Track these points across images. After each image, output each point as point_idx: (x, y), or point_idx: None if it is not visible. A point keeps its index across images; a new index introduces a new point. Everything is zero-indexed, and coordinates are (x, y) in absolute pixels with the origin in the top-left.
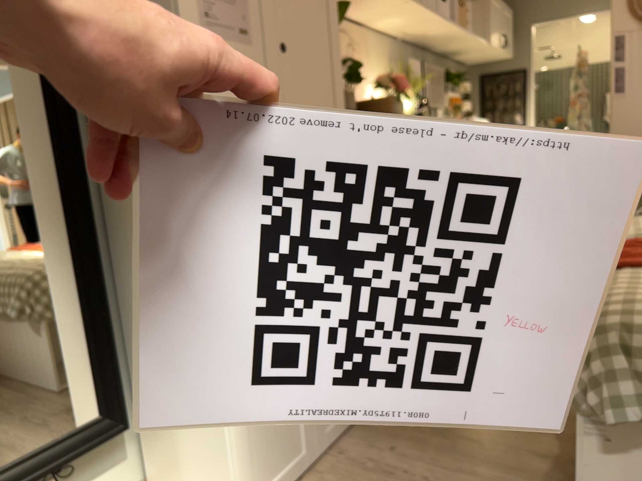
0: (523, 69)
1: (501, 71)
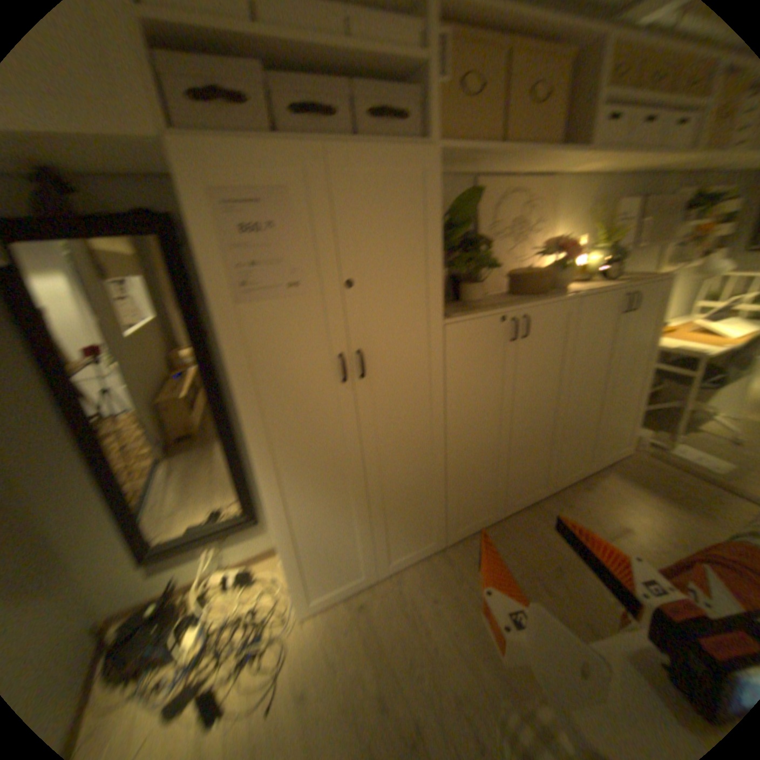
0: None
1: None
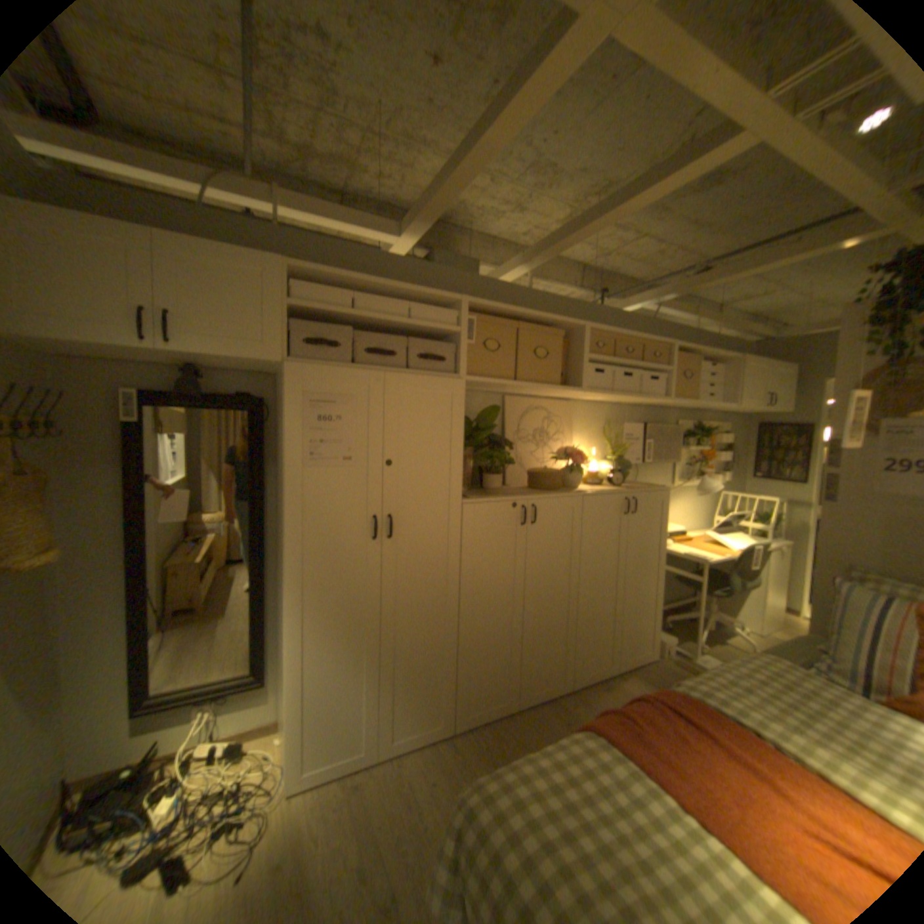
0: (812, 426)
1: (785, 425)
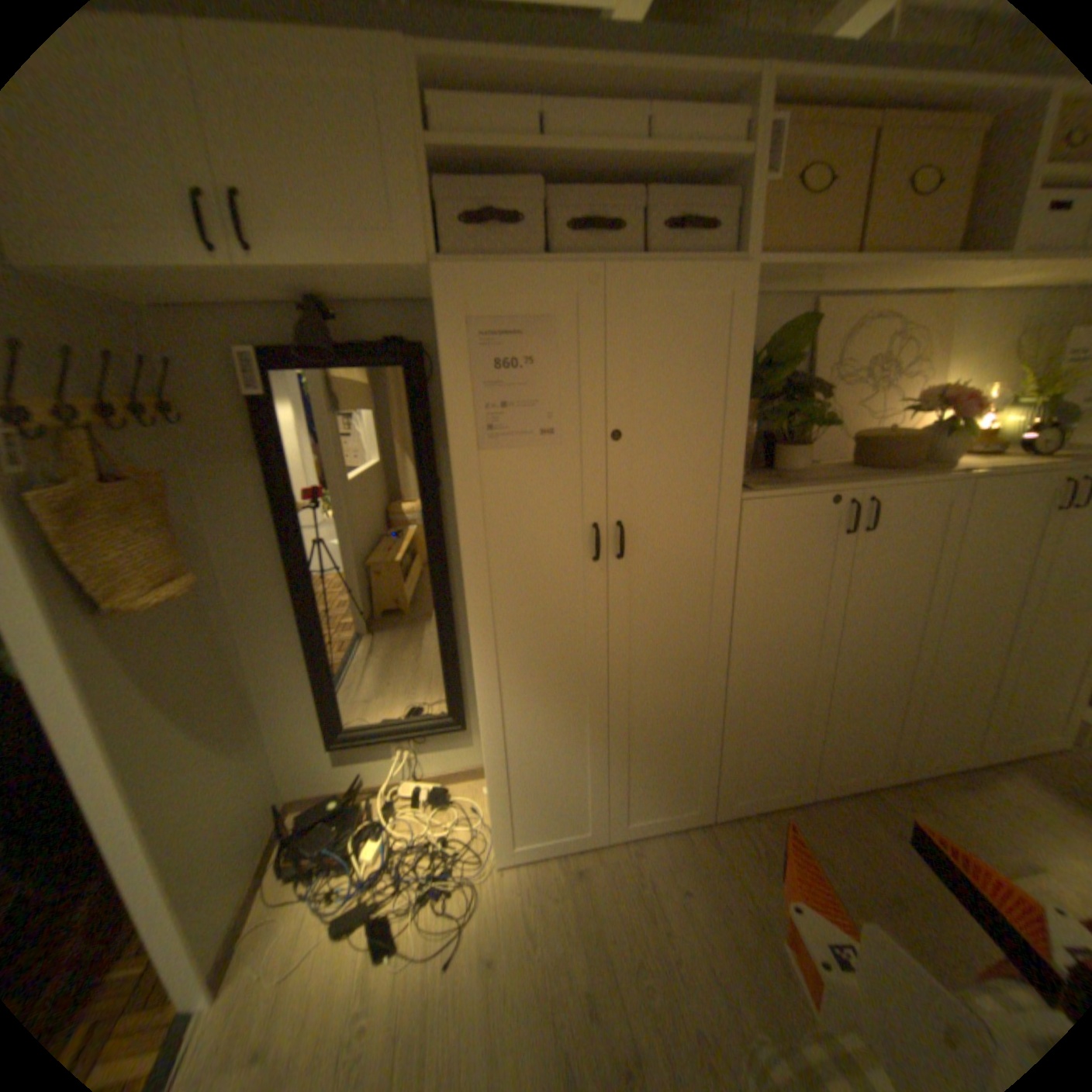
0: None
1: None
